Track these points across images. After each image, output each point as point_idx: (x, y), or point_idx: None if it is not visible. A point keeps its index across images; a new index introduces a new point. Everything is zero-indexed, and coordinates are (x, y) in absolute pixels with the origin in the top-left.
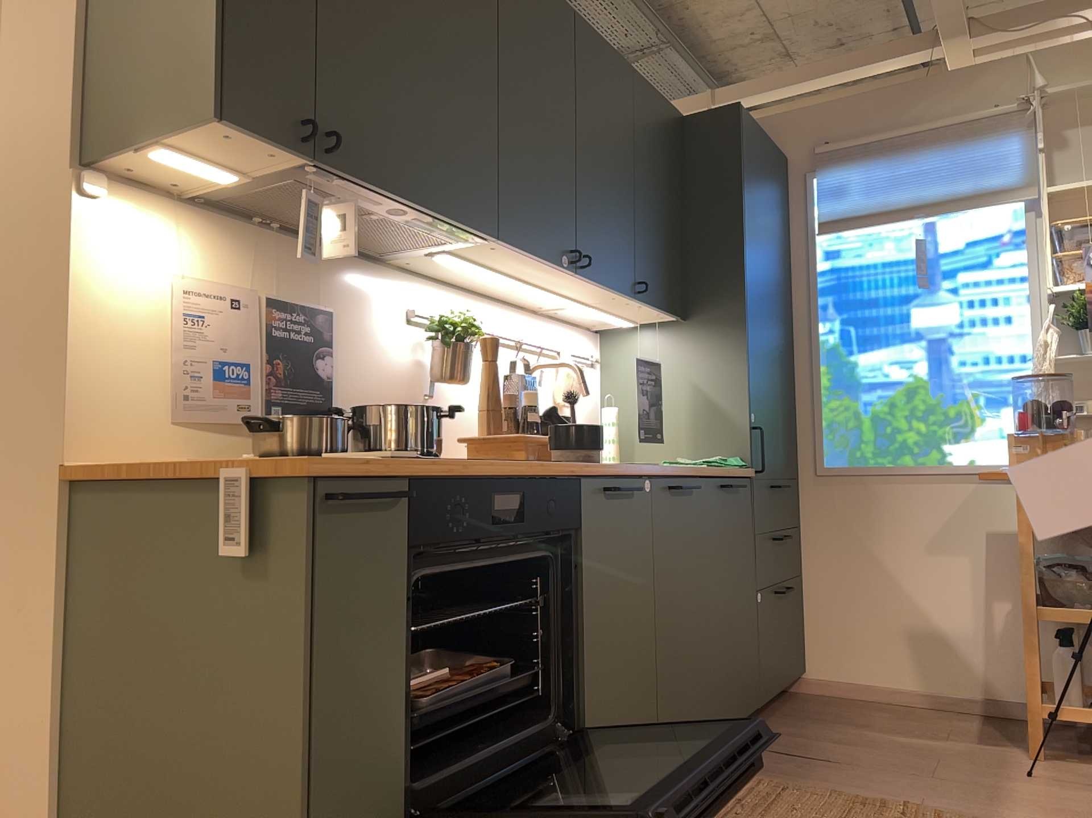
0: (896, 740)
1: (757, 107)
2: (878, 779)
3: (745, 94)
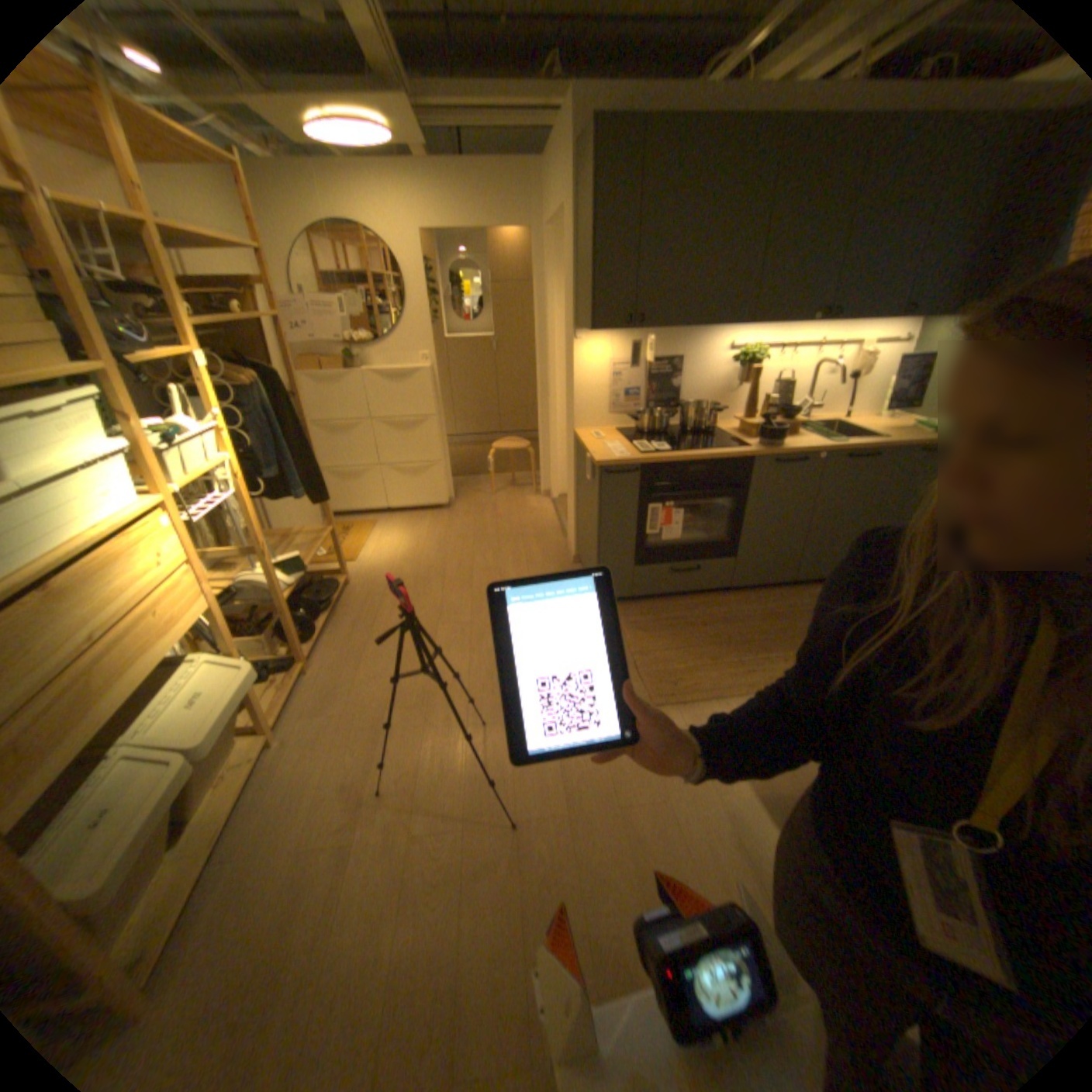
0: None
1: None
2: None
3: None
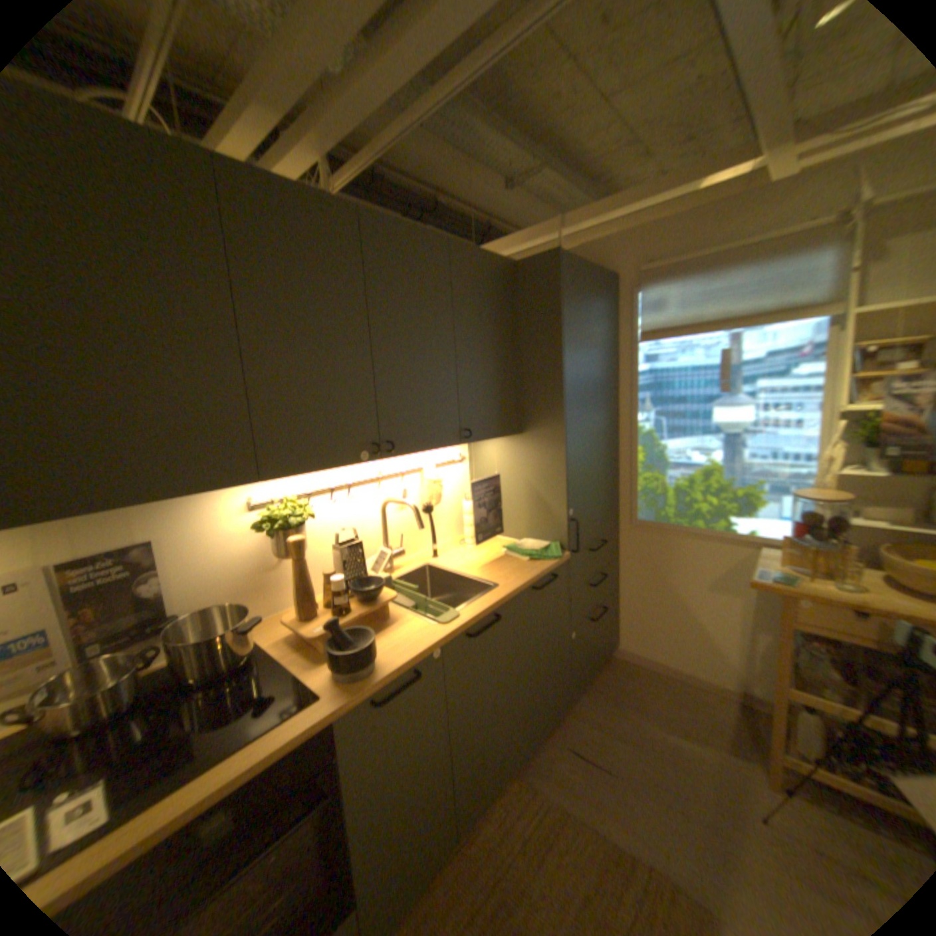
0: (667, 744)
1: (600, 225)
2: (640, 813)
3: (587, 215)
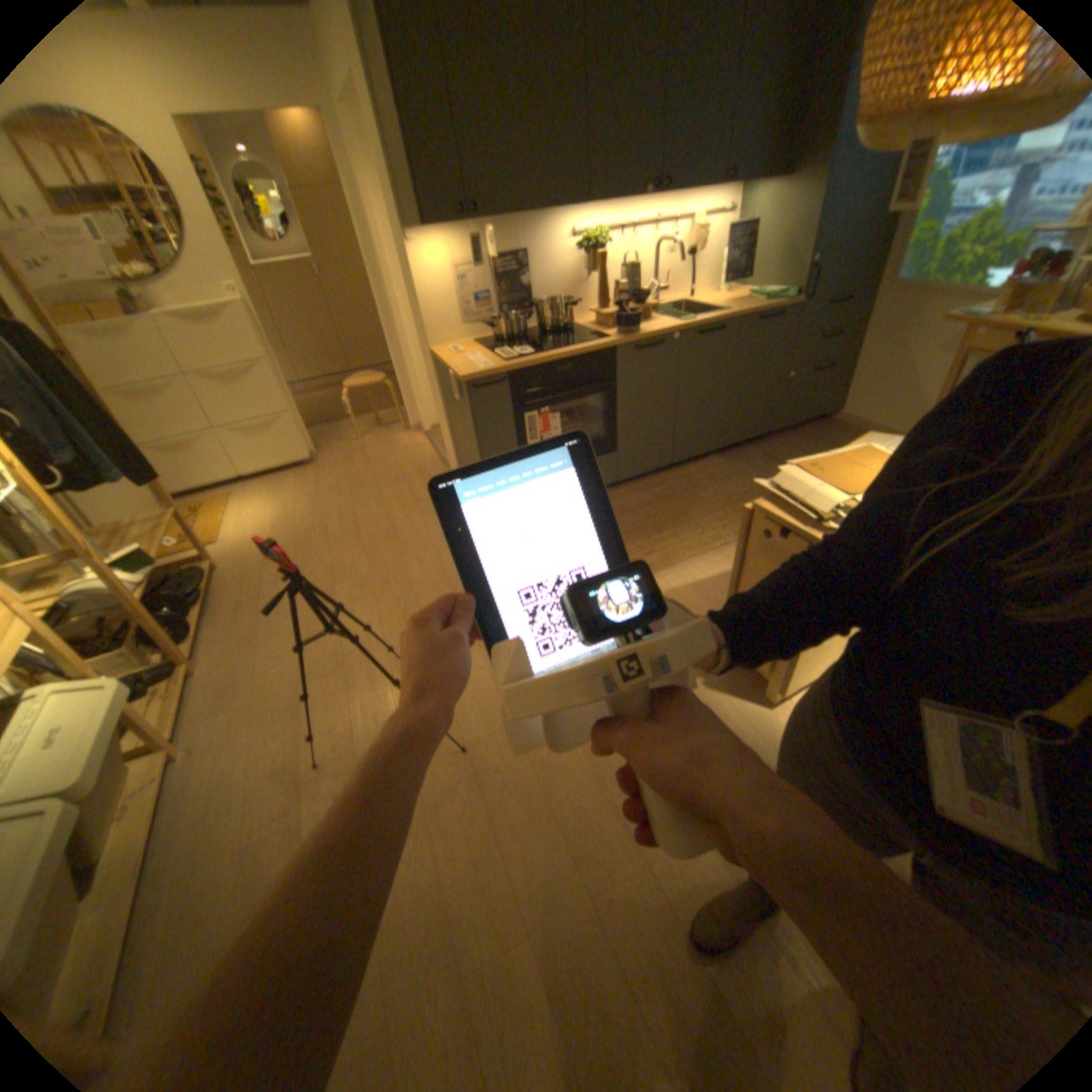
0: None
1: None
2: None
3: None
